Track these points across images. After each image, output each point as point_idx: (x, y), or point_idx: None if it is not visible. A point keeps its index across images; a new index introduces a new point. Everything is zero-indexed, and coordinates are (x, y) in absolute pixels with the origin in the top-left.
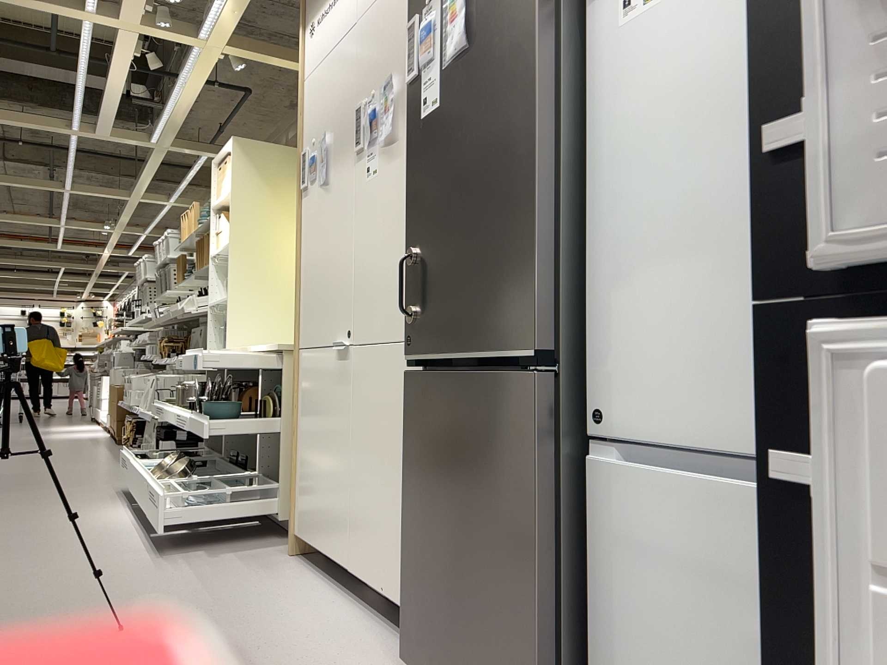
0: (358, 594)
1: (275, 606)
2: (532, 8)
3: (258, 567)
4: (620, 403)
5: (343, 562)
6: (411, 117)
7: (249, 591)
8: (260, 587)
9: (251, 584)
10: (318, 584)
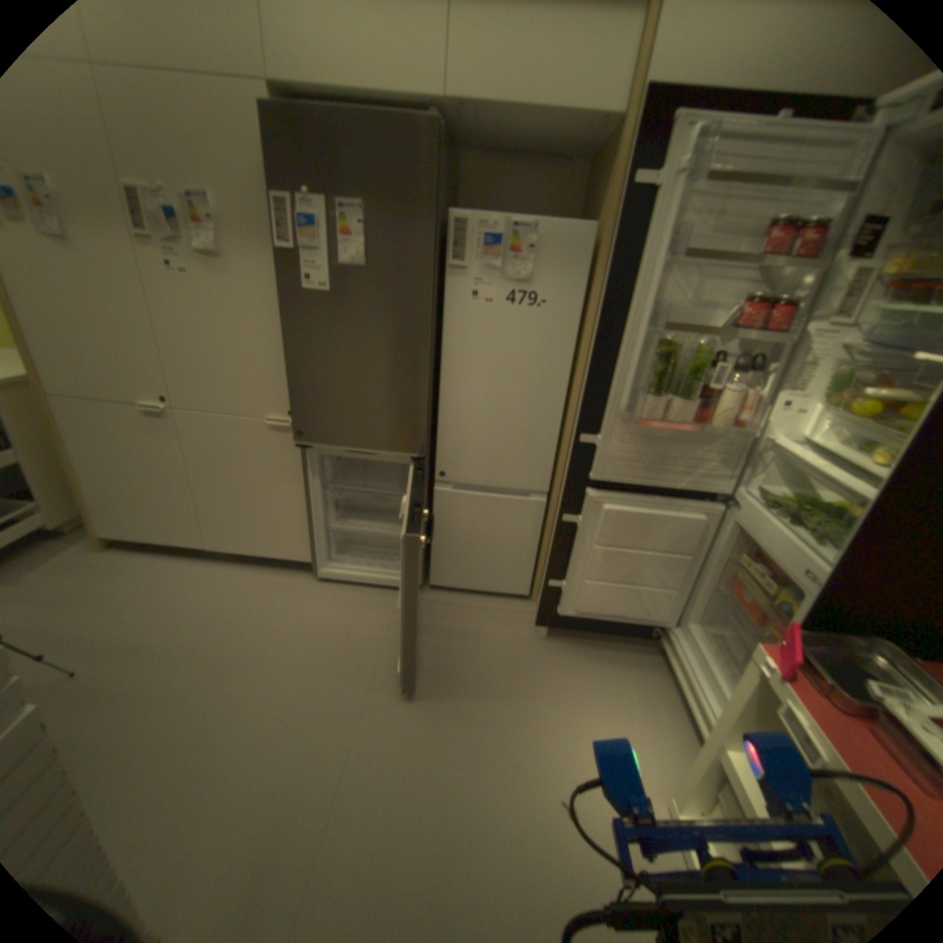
0: (209, 558)
1: (165, 593)
2: (426, 277)
3: (87, 574)
4: (451, 468)
5: (195, 547)
6: (283, 278)
7: (120, 594)
8: (124, 587)
9: (111, 589)
10: (167, 564)
